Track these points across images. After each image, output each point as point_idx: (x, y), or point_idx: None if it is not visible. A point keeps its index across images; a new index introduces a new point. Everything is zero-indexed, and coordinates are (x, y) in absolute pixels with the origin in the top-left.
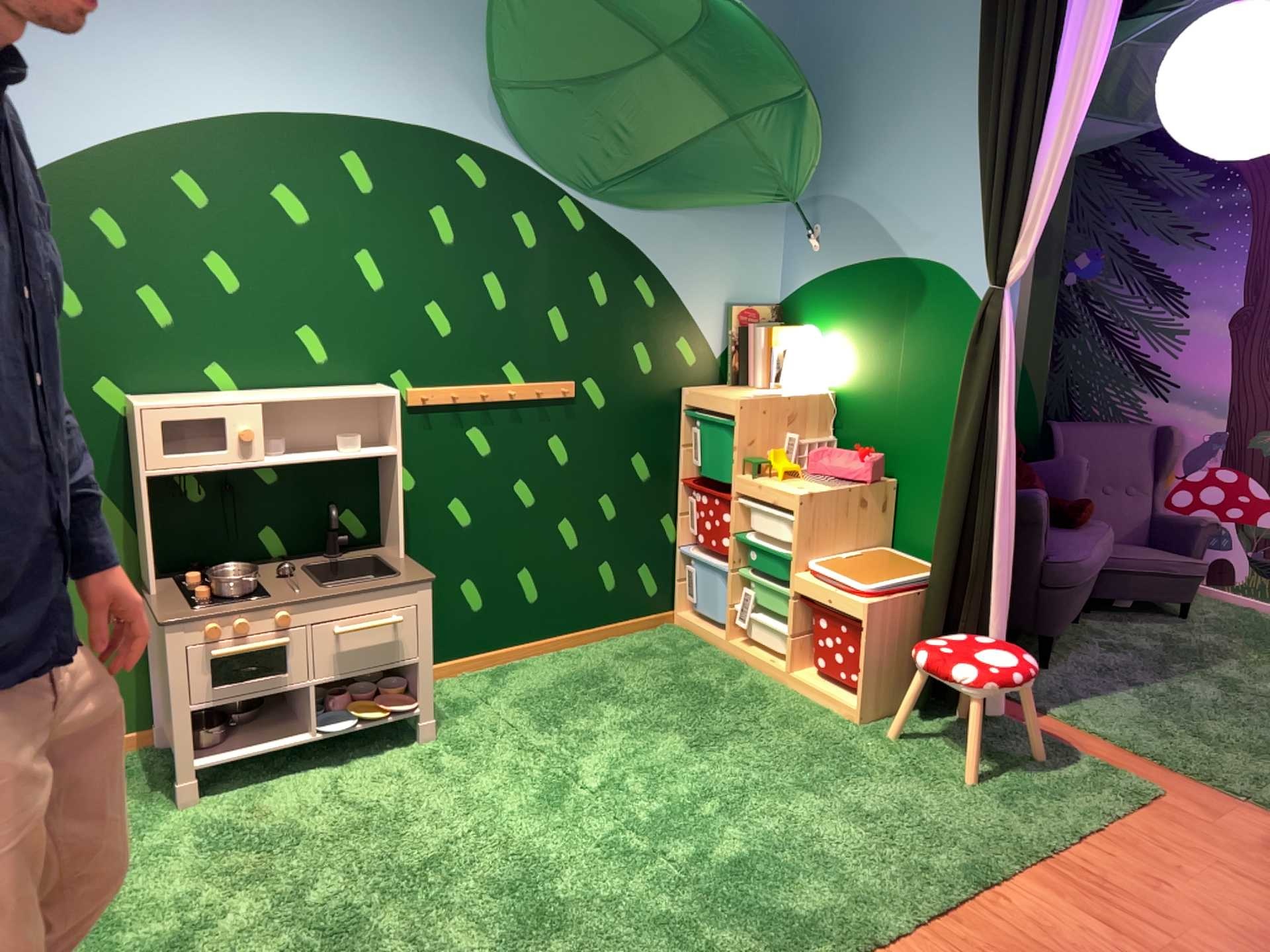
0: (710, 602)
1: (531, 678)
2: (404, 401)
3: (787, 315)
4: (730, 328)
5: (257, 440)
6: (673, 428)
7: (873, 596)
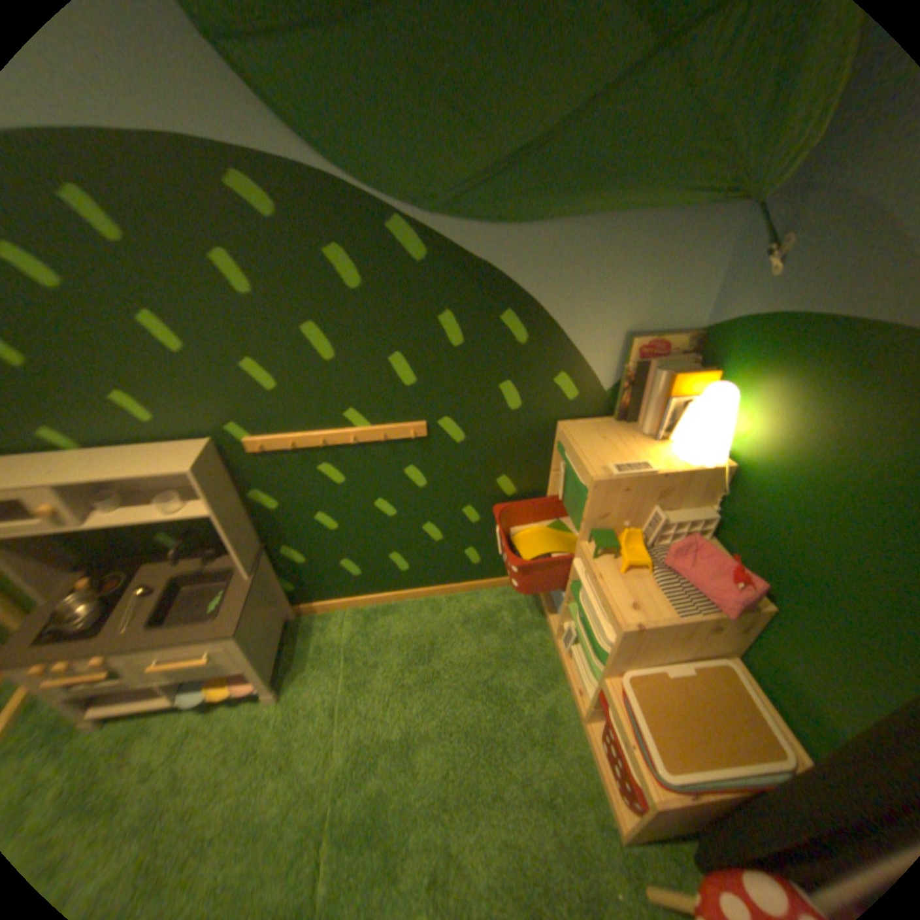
0: (552, 600)
1: (392, 630)
2: (246, 449)
3: (710, 347)
4: (626, 363)
5: (66, 513)
6: (544, 457)
7: (673, 794)
